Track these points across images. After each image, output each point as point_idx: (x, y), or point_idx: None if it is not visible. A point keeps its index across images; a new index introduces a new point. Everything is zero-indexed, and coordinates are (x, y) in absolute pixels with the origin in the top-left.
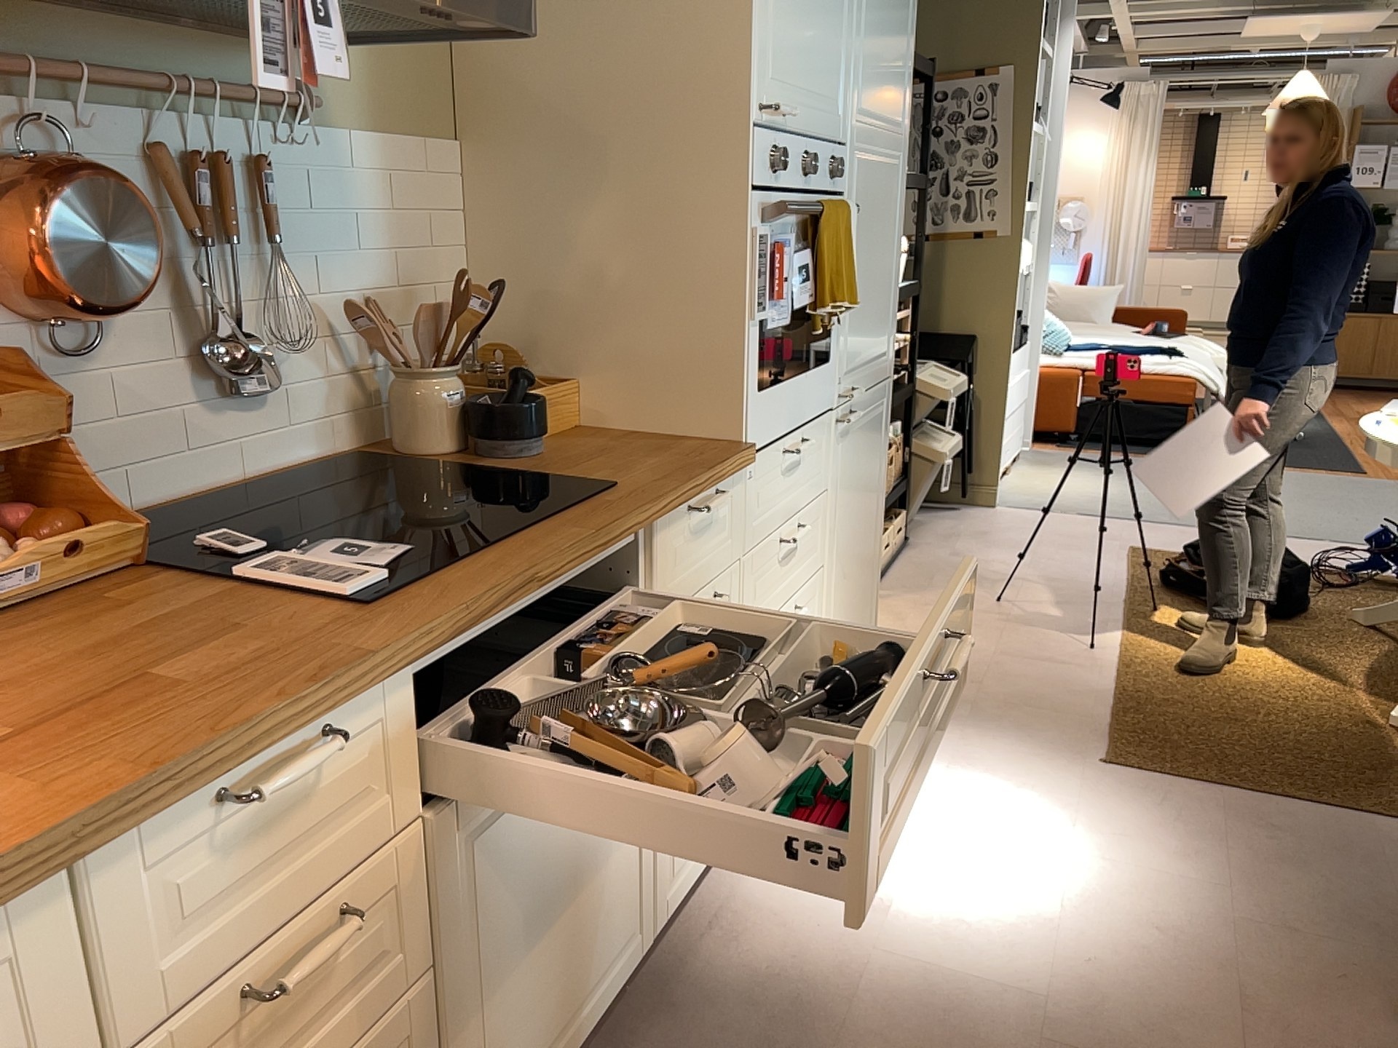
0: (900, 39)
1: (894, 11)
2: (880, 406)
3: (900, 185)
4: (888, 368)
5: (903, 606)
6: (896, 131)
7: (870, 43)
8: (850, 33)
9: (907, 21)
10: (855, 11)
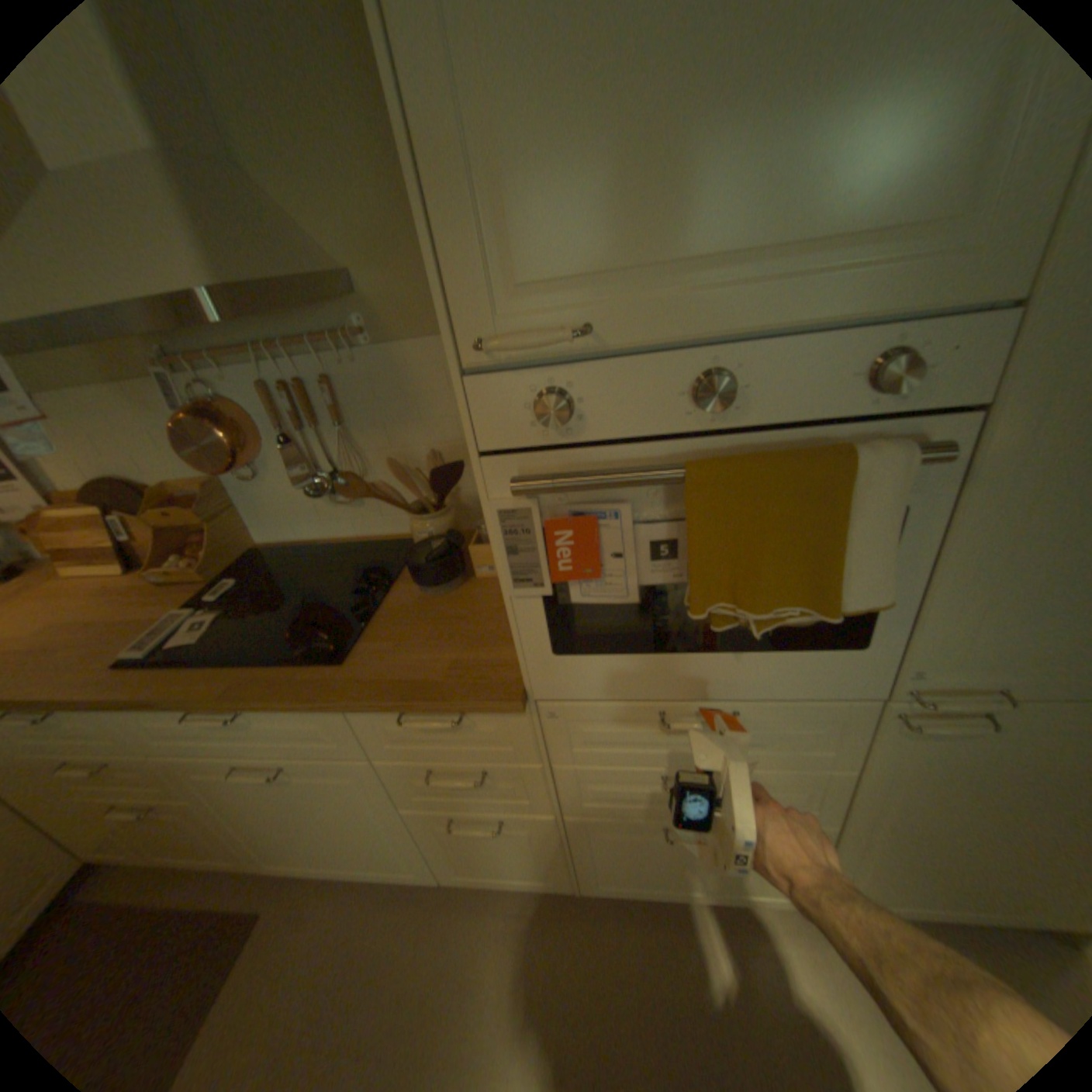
0: None
1: None
2: None
3: None
4: None
5: None
6: None
7: None
8: None
9: None
10: None
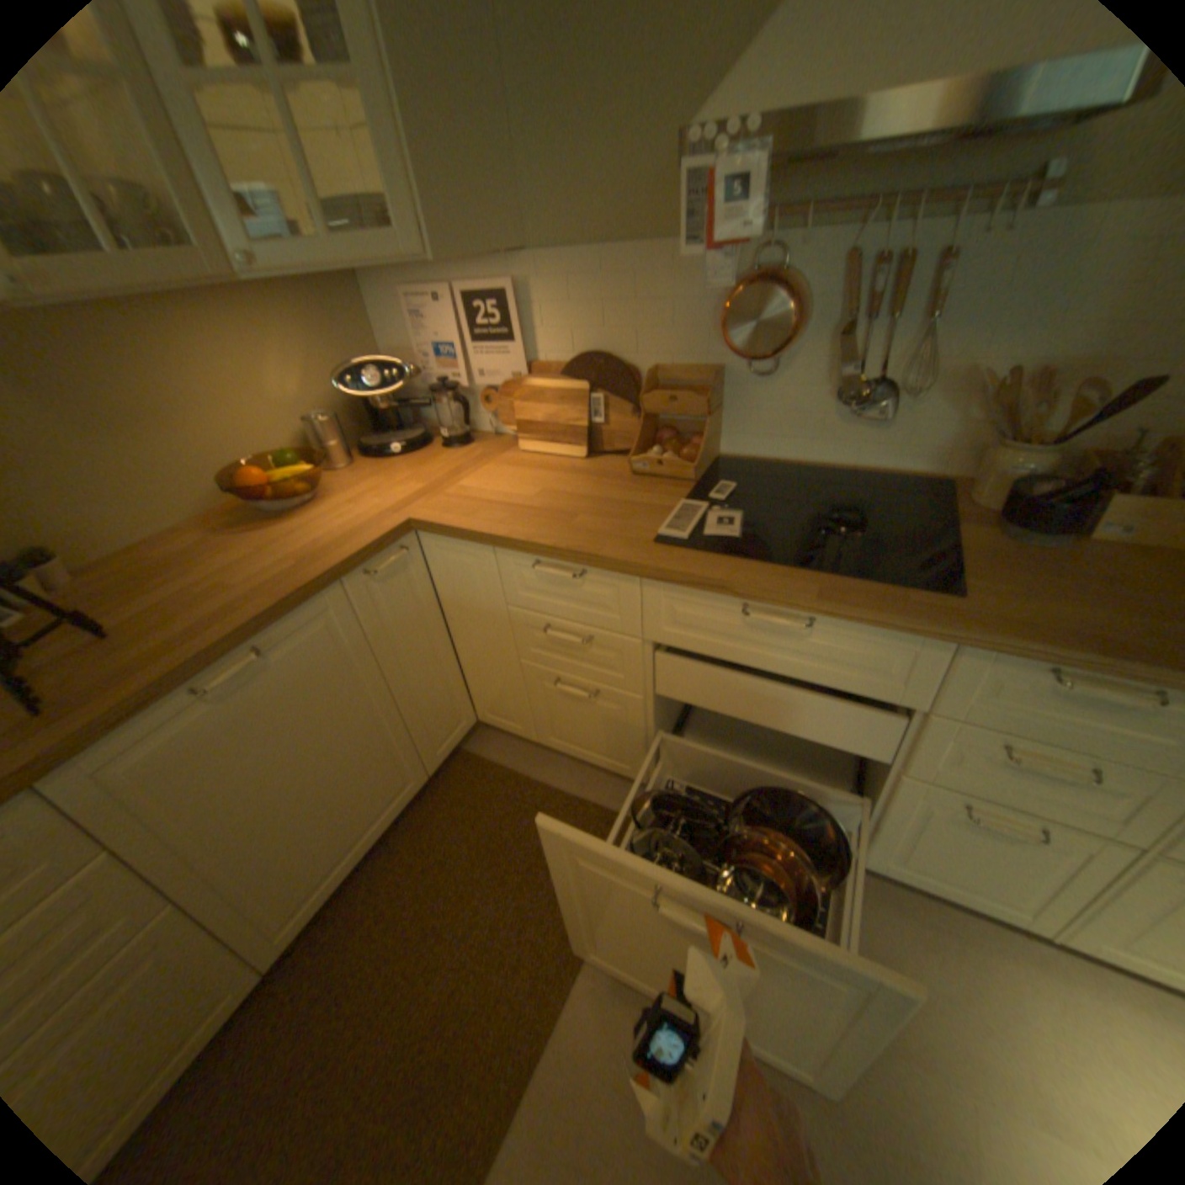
0: None
1: None
2: None
3: None
4: None
5: None
6: None
7: None
8: None
9: None
10: None
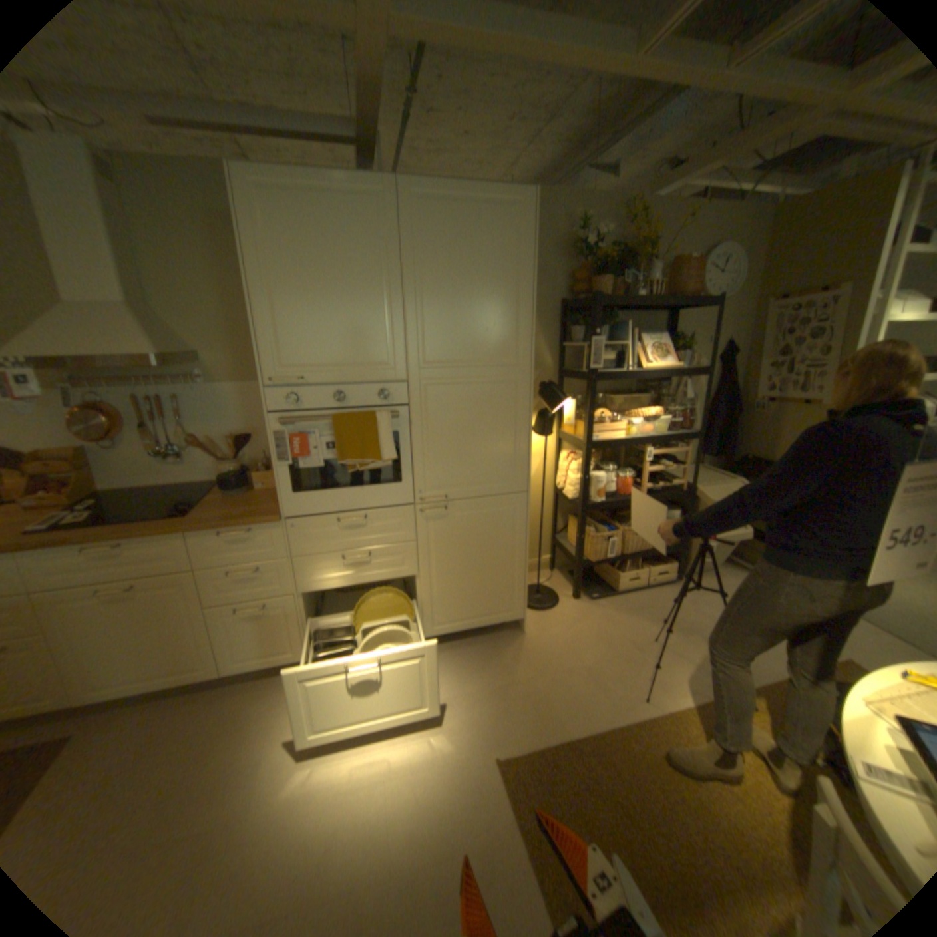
0: (496, 314)
1: (476, 302)
2: (500, 507)
3: (518, 391)
4: (515, 487)
5: (594, 615)
6: (502, 364)
7: (431, 327)
8: (395, 327)
9: (508, 303)
10: (403, 314)
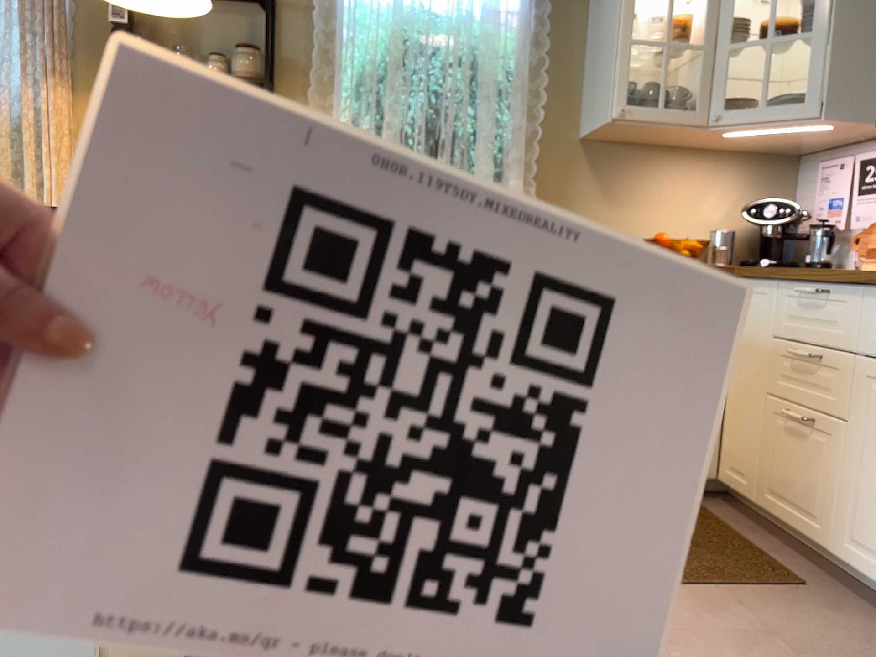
0: None
1: None
2: None
3: None
4: None
5: None
6: None
7: None
8: None
9: None
10: None
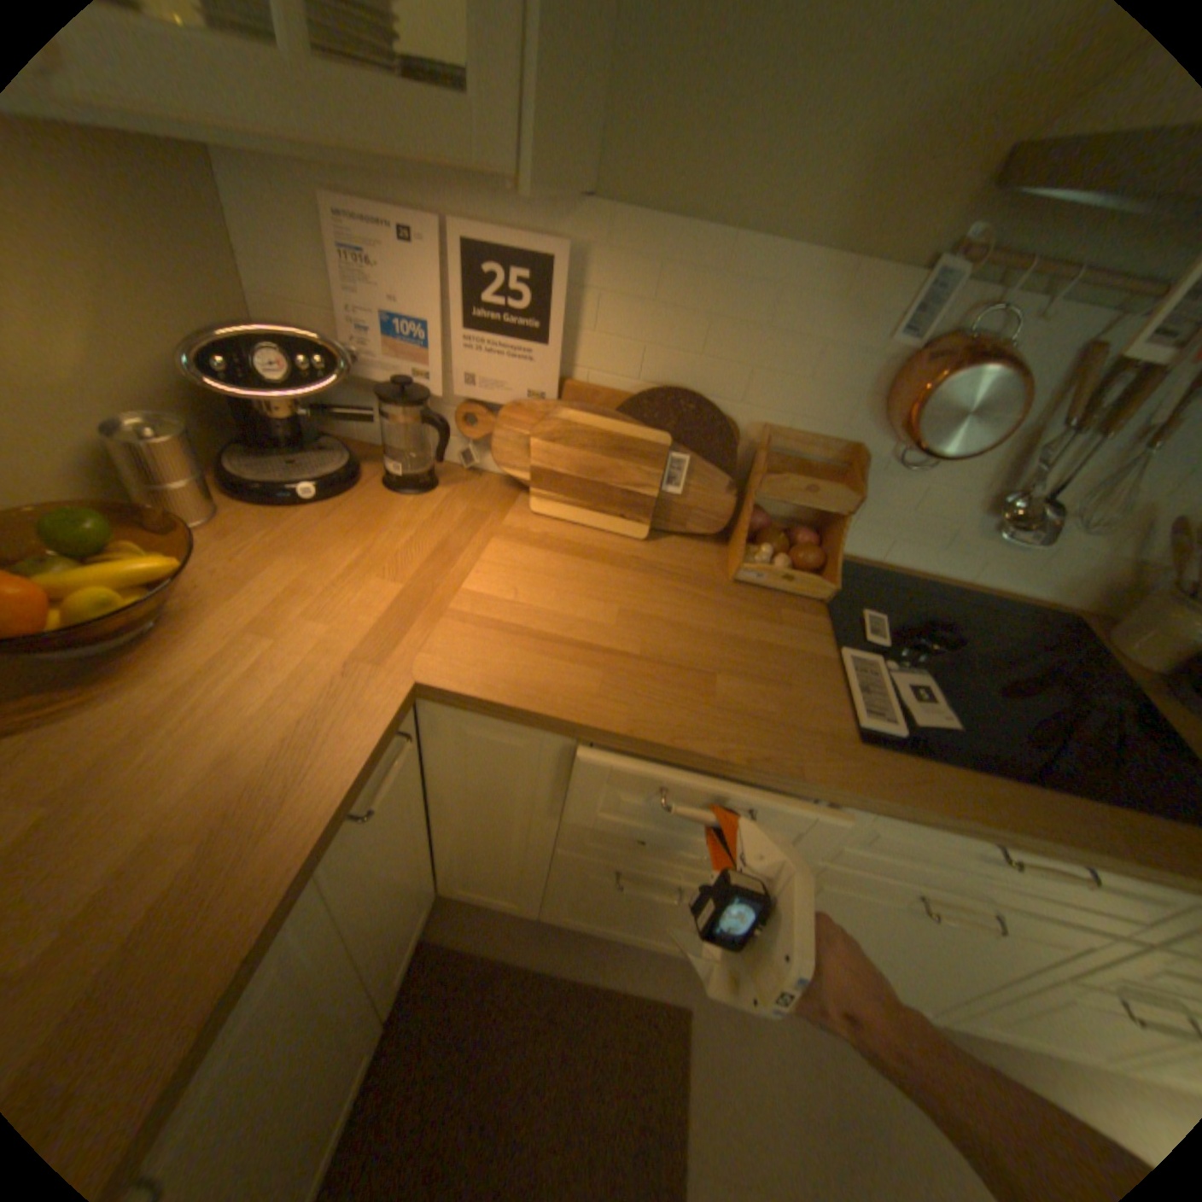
0: None
1: None
2: None
3: None
4: None
5: None
6: None
7: None
8: None
9: None
10: None
